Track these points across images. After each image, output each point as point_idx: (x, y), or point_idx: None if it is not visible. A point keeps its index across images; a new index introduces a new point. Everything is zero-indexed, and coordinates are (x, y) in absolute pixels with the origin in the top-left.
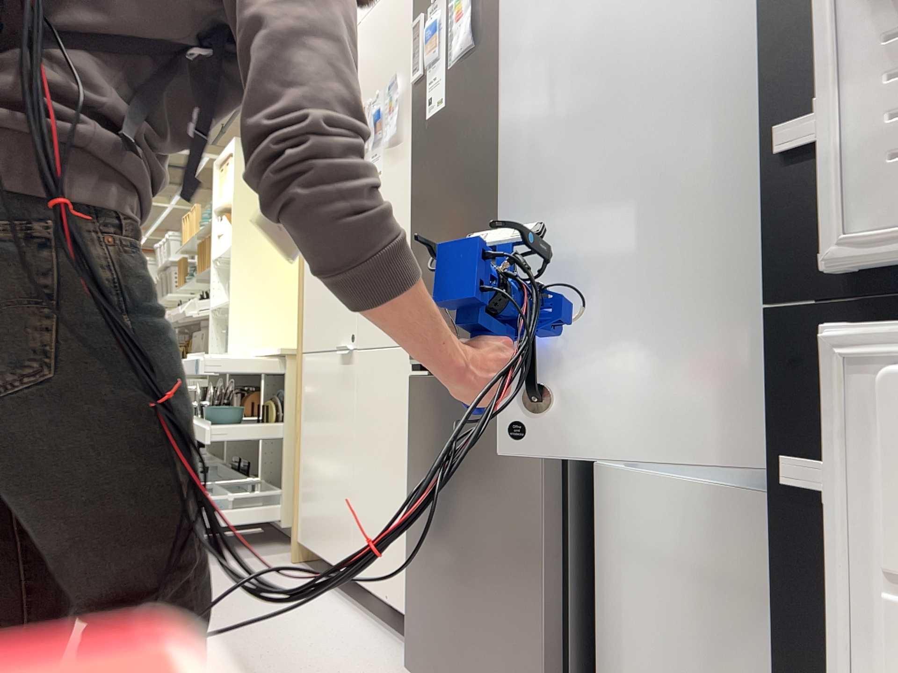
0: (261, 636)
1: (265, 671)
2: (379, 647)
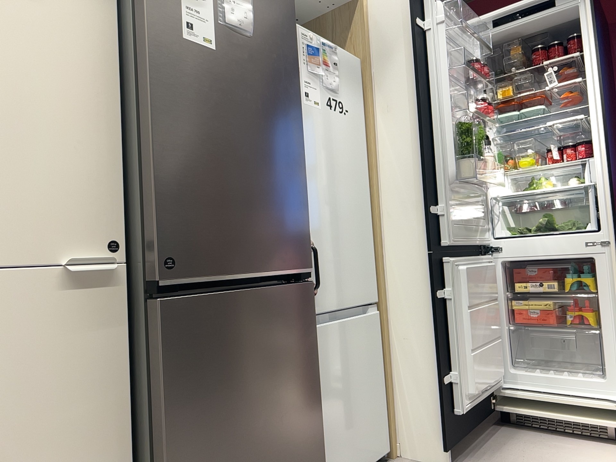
0: None
1: None
2: None
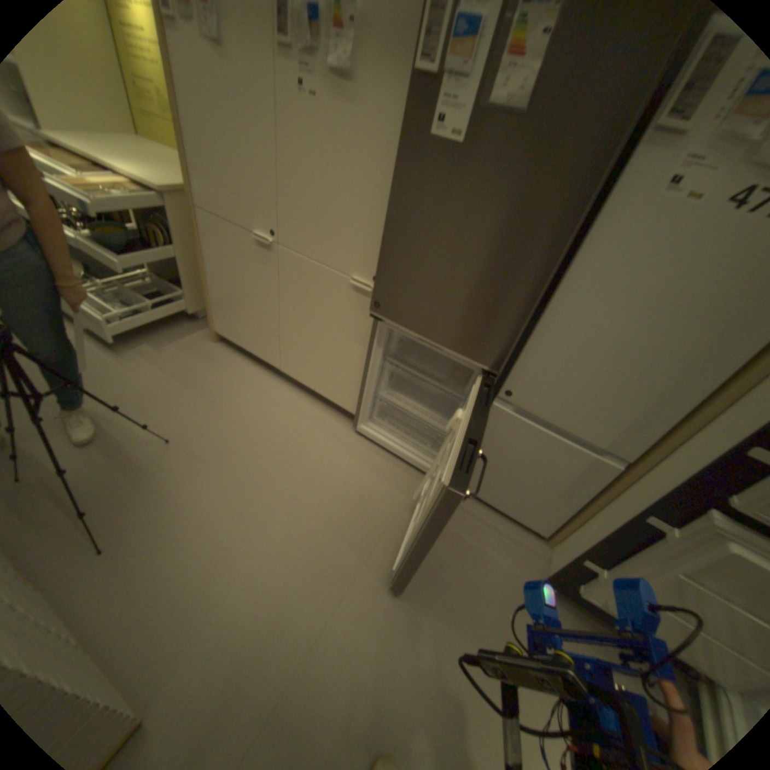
0: (250, 416)
1: (274, 443)
2: (316, 411)
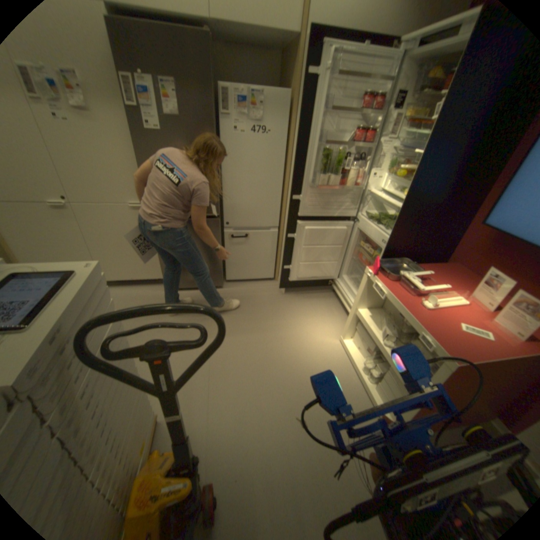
0: None
1: None
2: (139, 289)
